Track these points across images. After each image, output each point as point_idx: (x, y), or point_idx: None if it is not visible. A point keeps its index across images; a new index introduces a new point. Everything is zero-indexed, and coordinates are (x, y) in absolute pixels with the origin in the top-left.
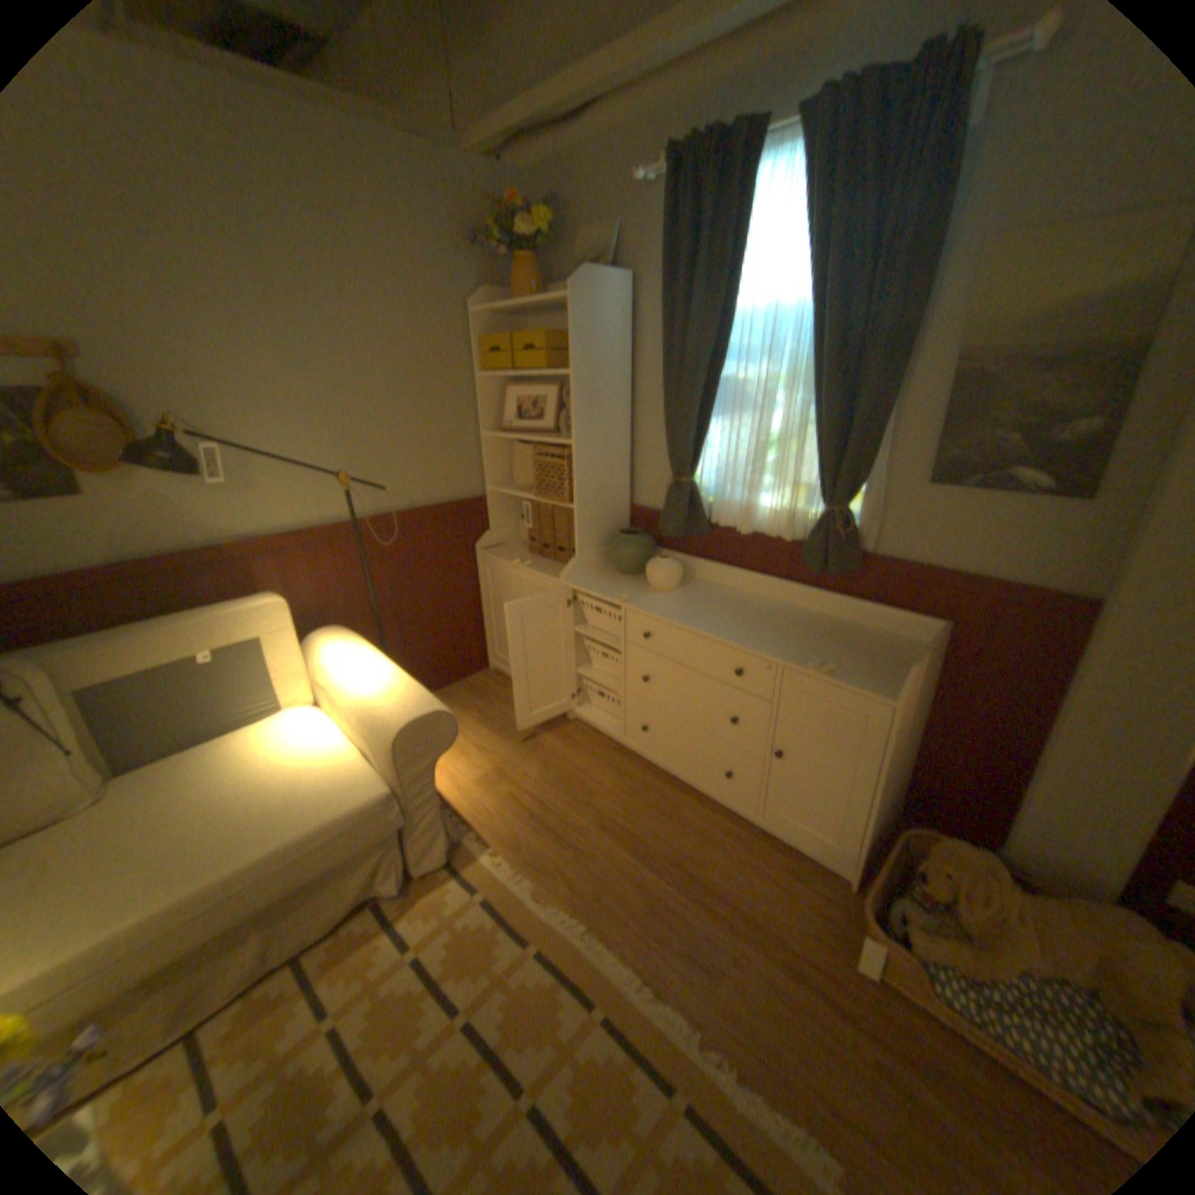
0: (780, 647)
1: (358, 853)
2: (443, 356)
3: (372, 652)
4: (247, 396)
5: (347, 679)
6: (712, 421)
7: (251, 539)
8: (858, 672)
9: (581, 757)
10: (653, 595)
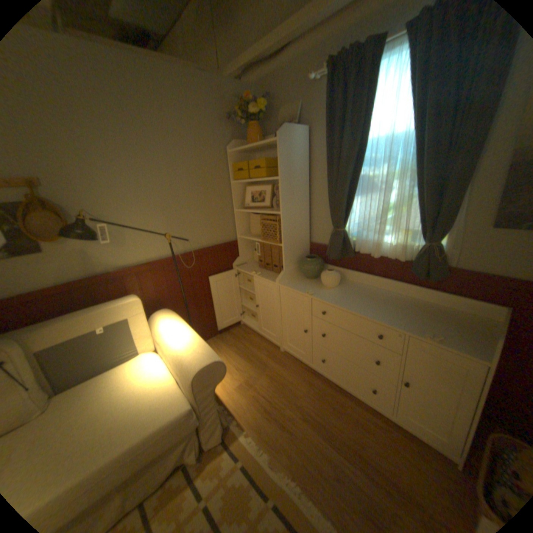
0: (405, 323)
1: (173, 444)
2: (215, 174)
3: (182, 324)
4: (121, 199)
5: (169, 341)
6: (355, 198)
7: (124, 268)
8: (459, 341)
9: (290, 375)
10: (326, 290)
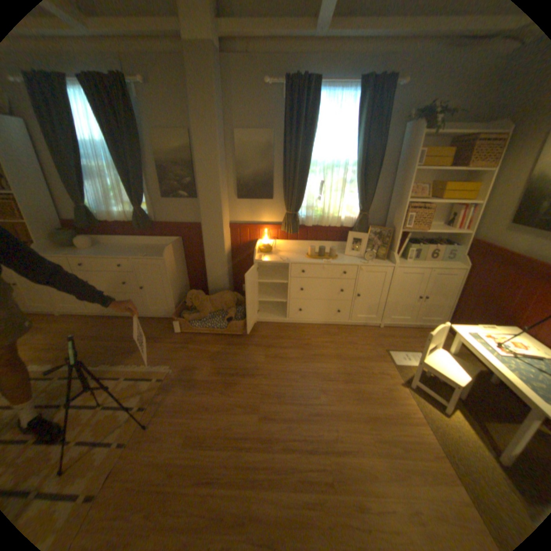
0: (130, 254)
1: None
2: None
3: None
4: None
5: None
6: (82, 182)
7: None
8: (154, 254)
9: (67, 325)
10: (79, 251)
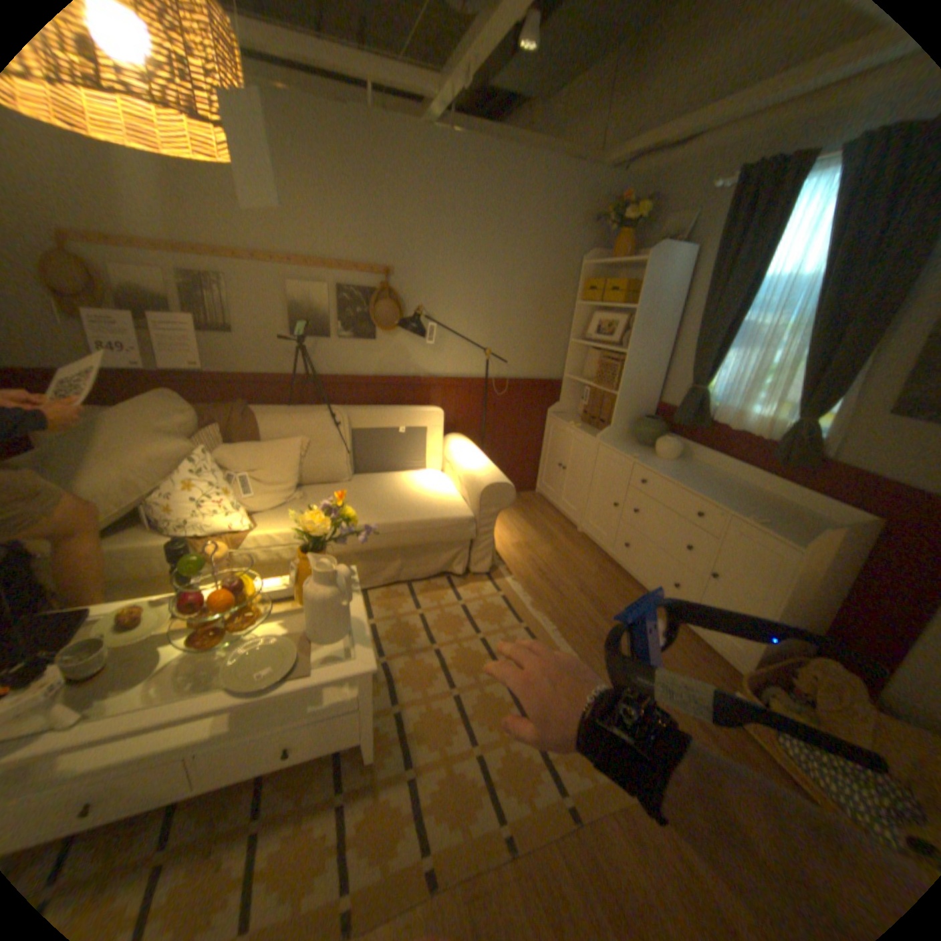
0: (735, 505)
1: (451, 541)
2: (558, 290)
3: (477, 451)
4: (452, 302)
5: (463, 459)
6: (730, 350)
7: (433, 378)
8: (788, 531)
9: (579, 554)
10: (656, 460)
